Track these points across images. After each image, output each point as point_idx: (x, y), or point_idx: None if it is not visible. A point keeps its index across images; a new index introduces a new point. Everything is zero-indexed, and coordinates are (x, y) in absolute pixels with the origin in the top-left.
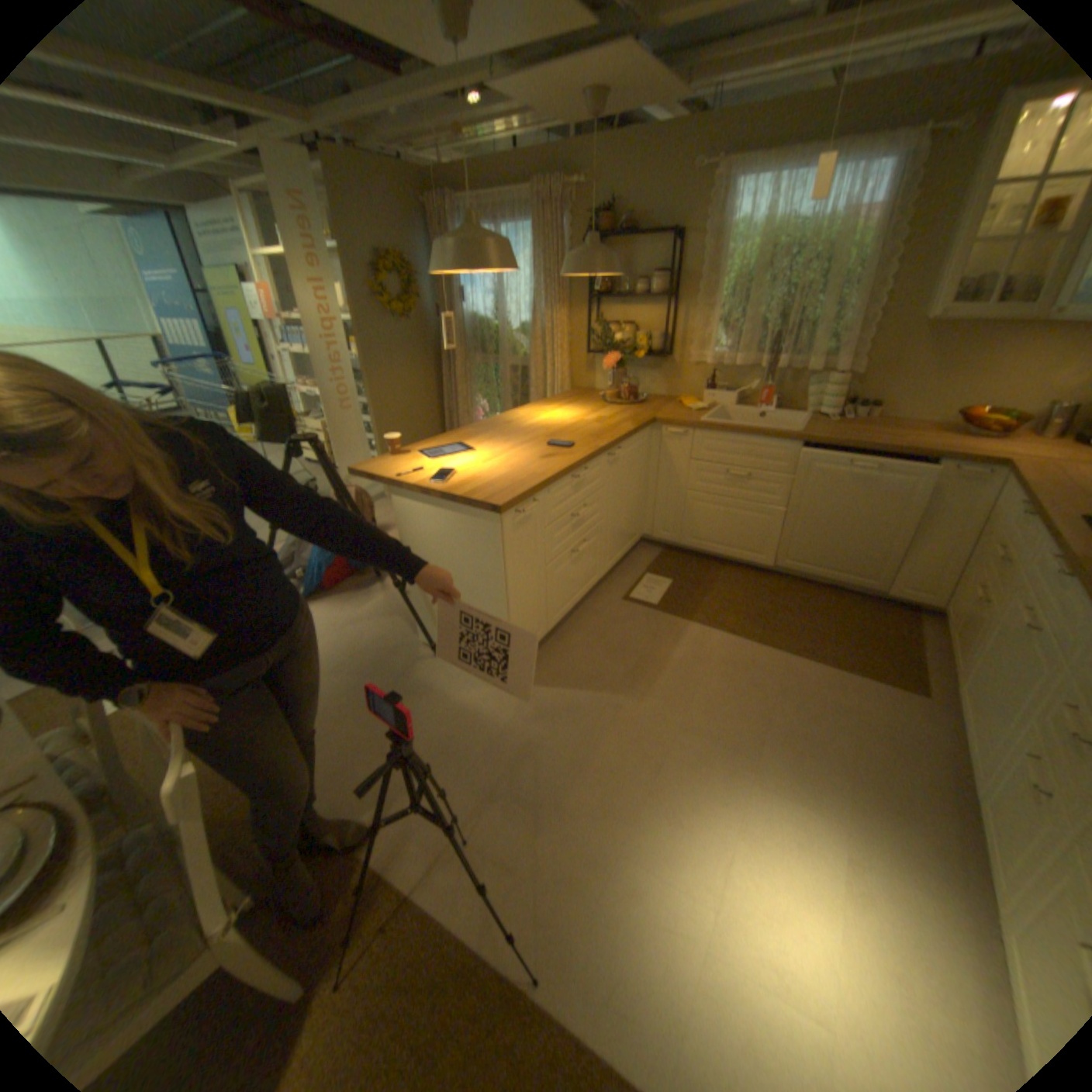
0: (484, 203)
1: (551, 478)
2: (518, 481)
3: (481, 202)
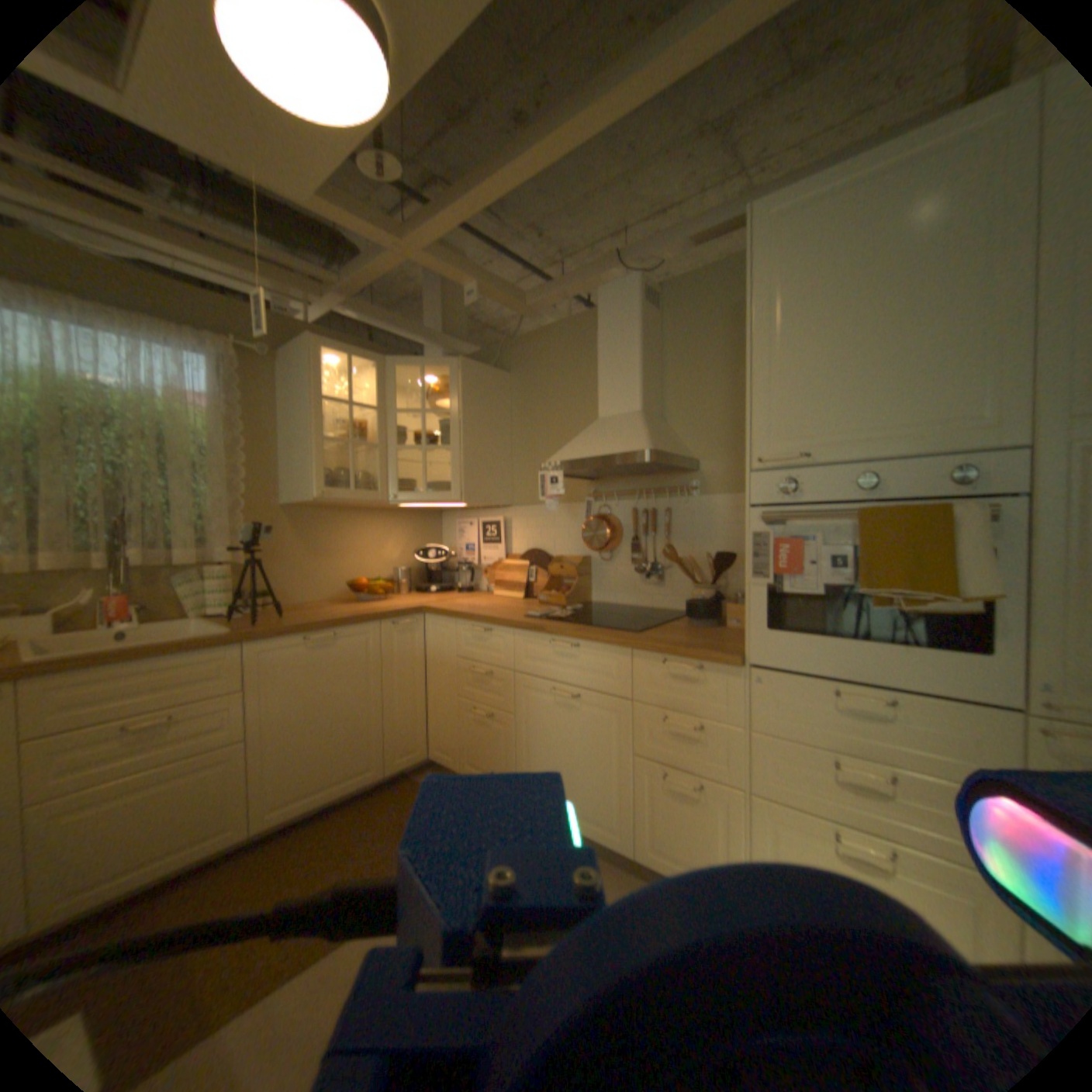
0: None
1: None
2: None
3: None
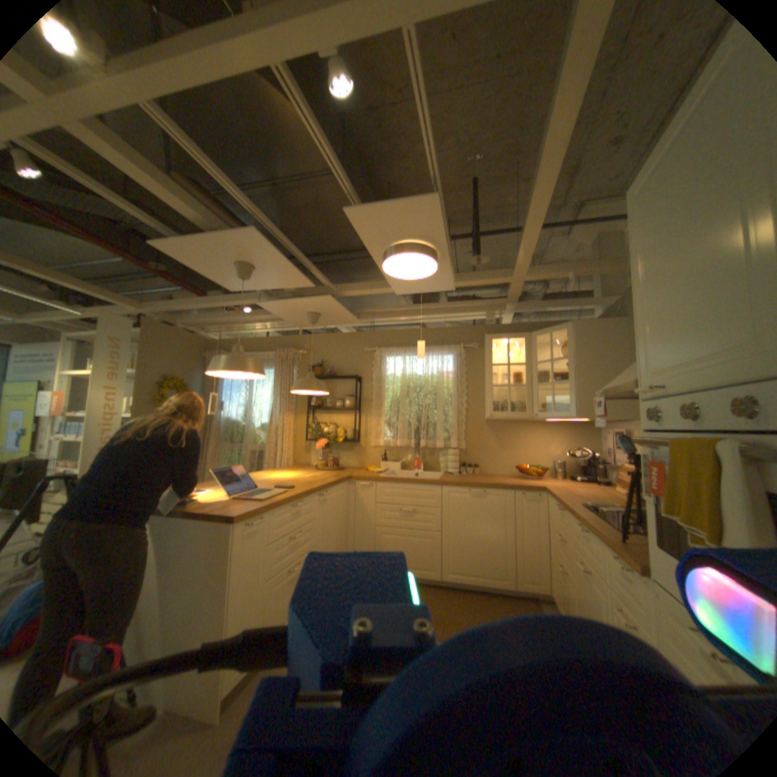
0: None
1: (277, 503)
2: (251, 504)
3: None
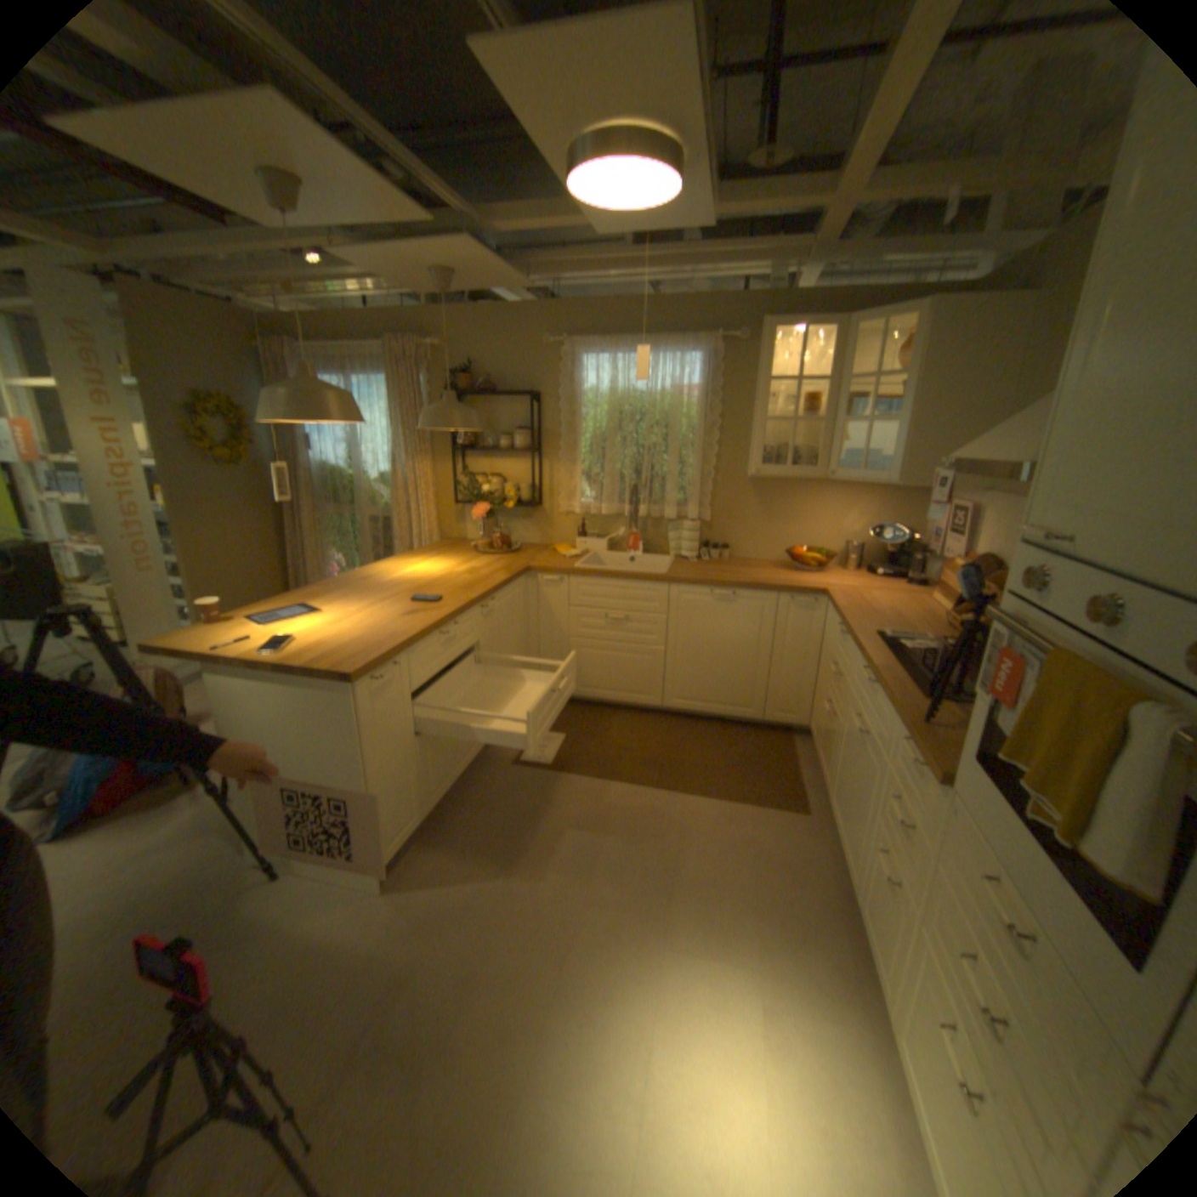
0: (333, 355)
1: (415, 638)
2: (376, 644)
3: (329, 354)
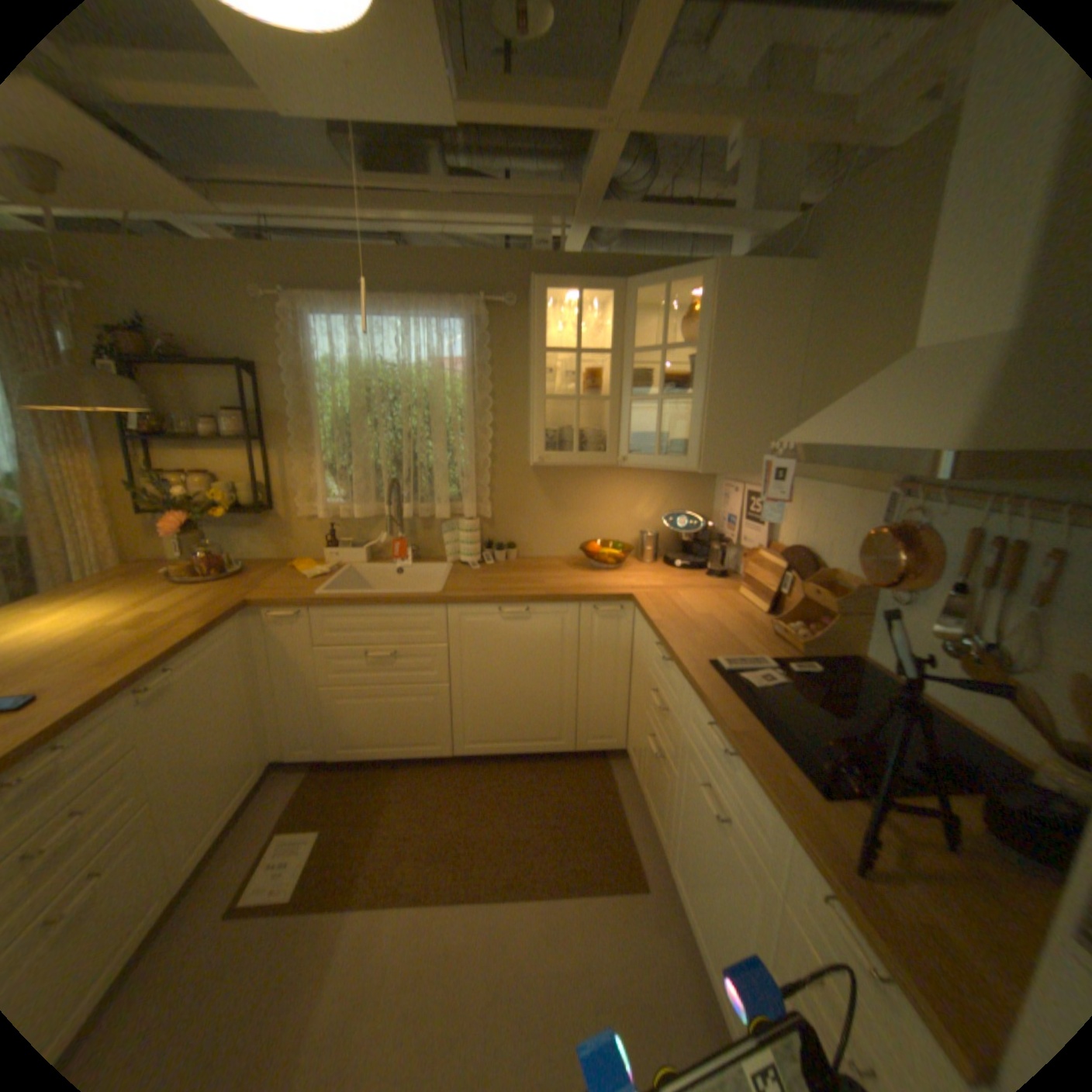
0: None
1: None
2: None
3: None
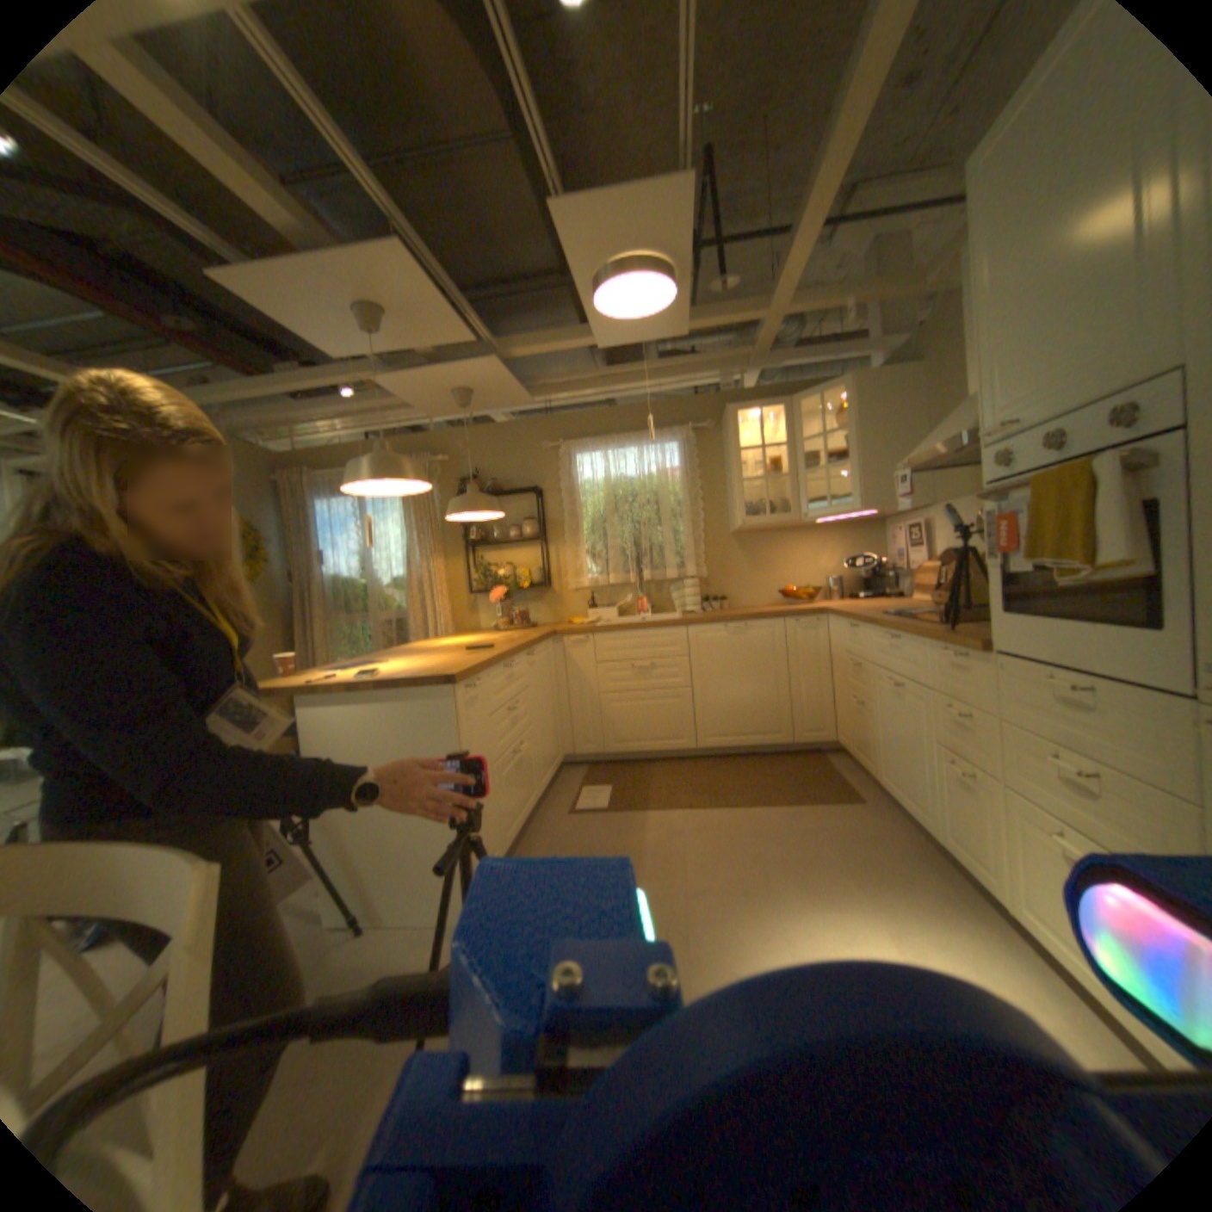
0: None
1: (489, 660)
2: (457, 663)
3: None
